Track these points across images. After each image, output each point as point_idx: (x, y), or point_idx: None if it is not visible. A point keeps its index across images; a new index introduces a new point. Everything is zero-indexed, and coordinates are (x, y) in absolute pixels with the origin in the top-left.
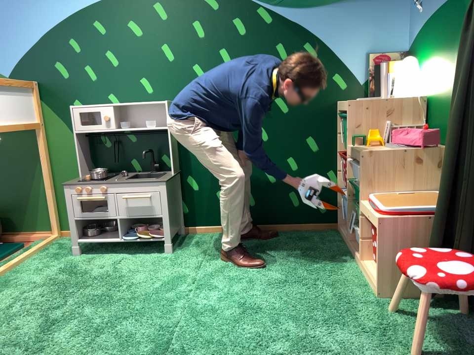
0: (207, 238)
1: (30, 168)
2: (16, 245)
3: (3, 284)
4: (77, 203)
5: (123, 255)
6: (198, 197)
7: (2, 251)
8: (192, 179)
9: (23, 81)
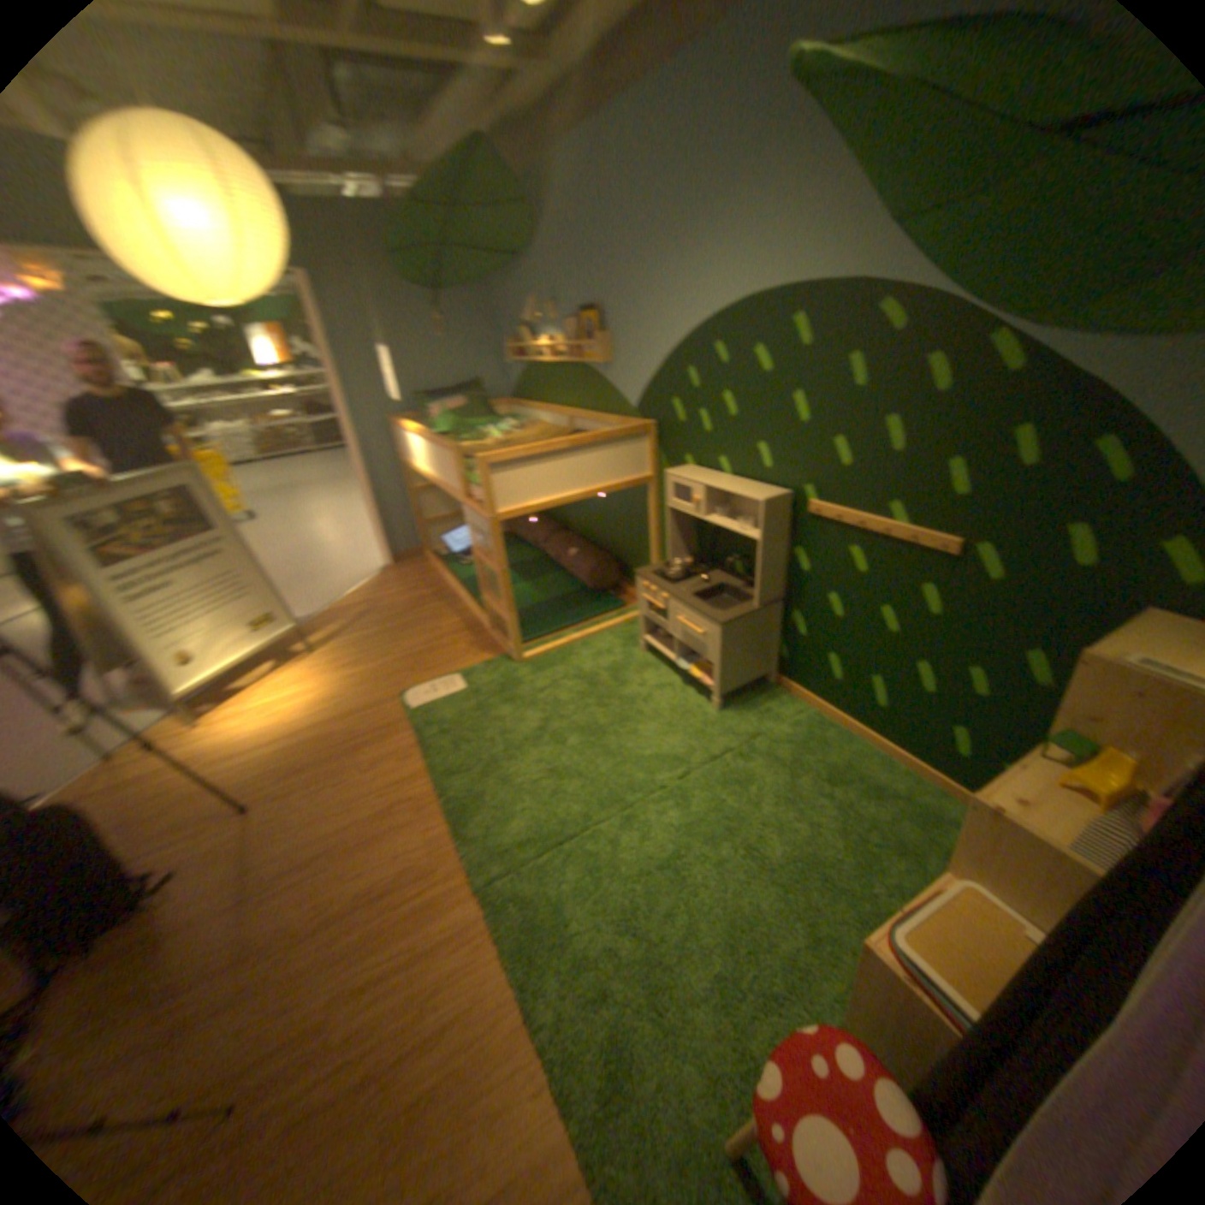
0: (793, 713)
1: (646, 524)
2: (624, 602)
3: (566, 656)
4: (645, 600)
5: (678, 680)
6: (803, 649)
7: (603, 608)
8: (800, 620)
9: (645, 420)
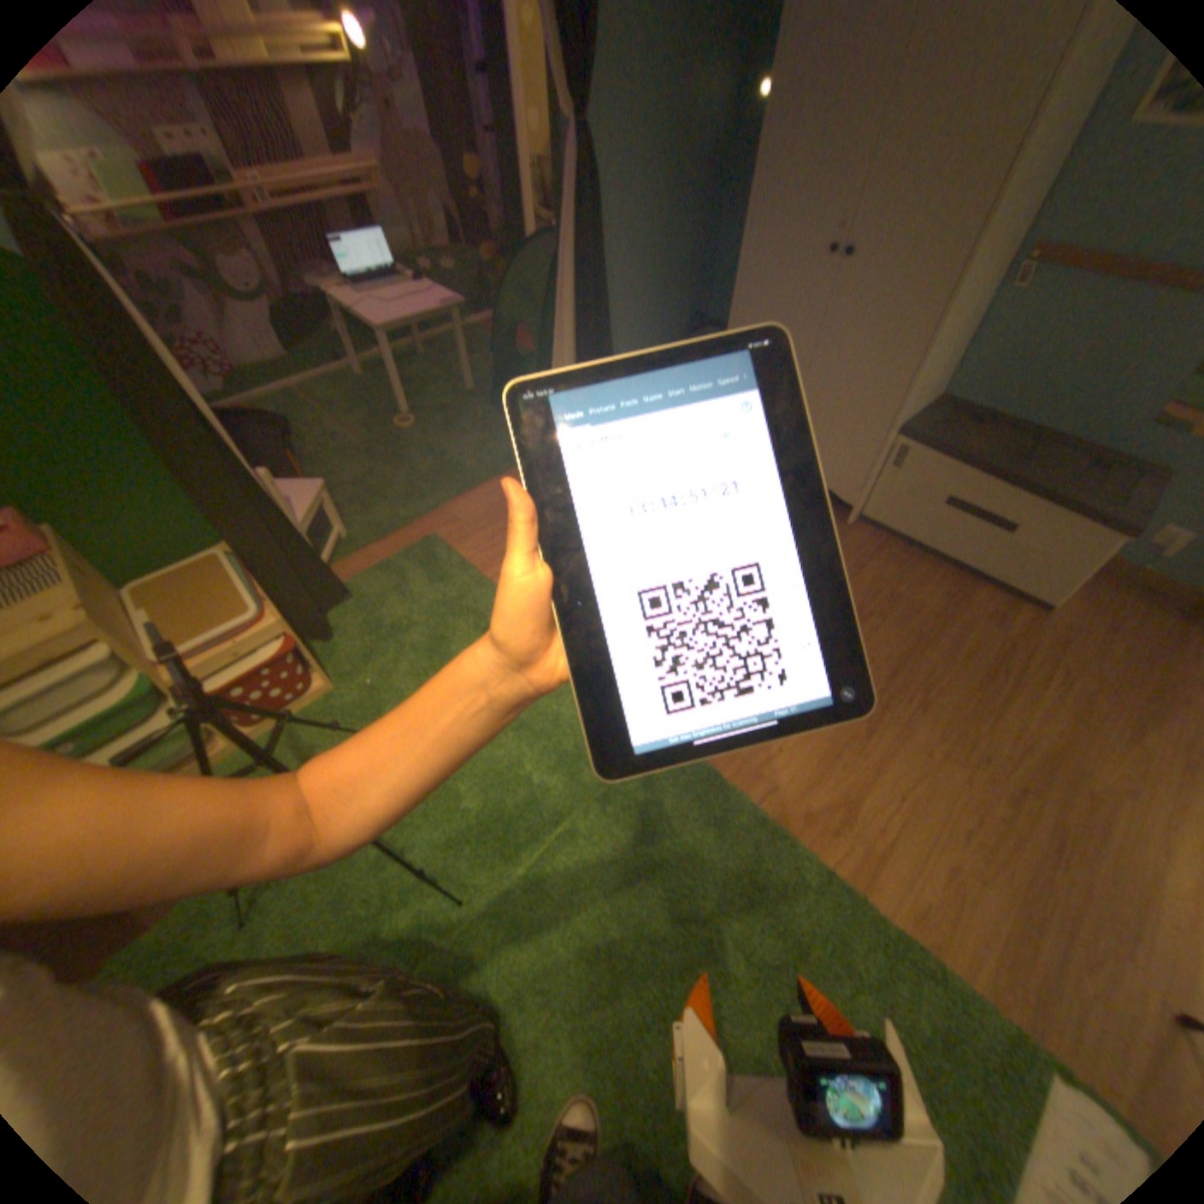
0: None
1: None
2: None
3: None
4: None
5: None
6: None
7: None
8: None
9: None
